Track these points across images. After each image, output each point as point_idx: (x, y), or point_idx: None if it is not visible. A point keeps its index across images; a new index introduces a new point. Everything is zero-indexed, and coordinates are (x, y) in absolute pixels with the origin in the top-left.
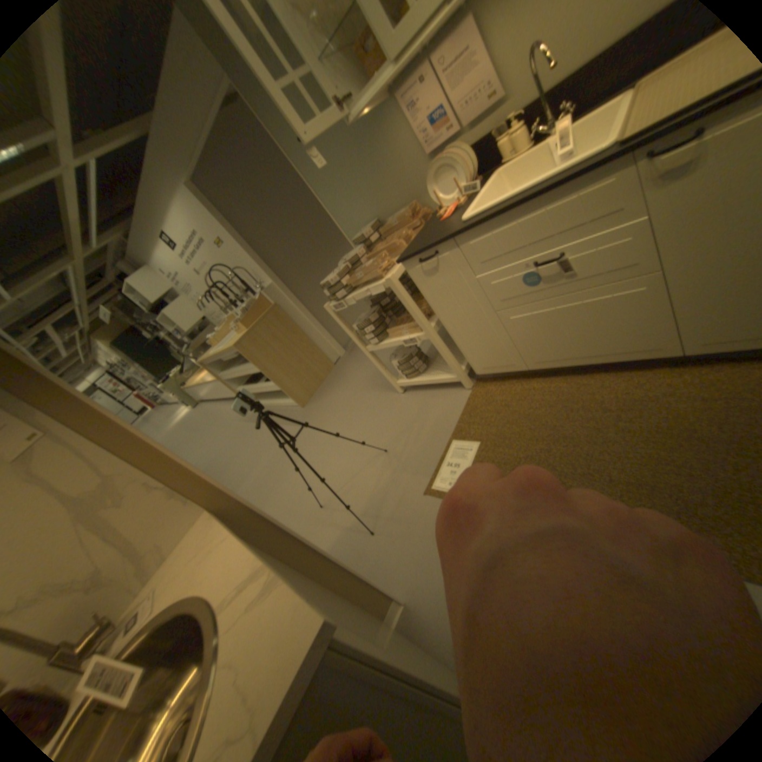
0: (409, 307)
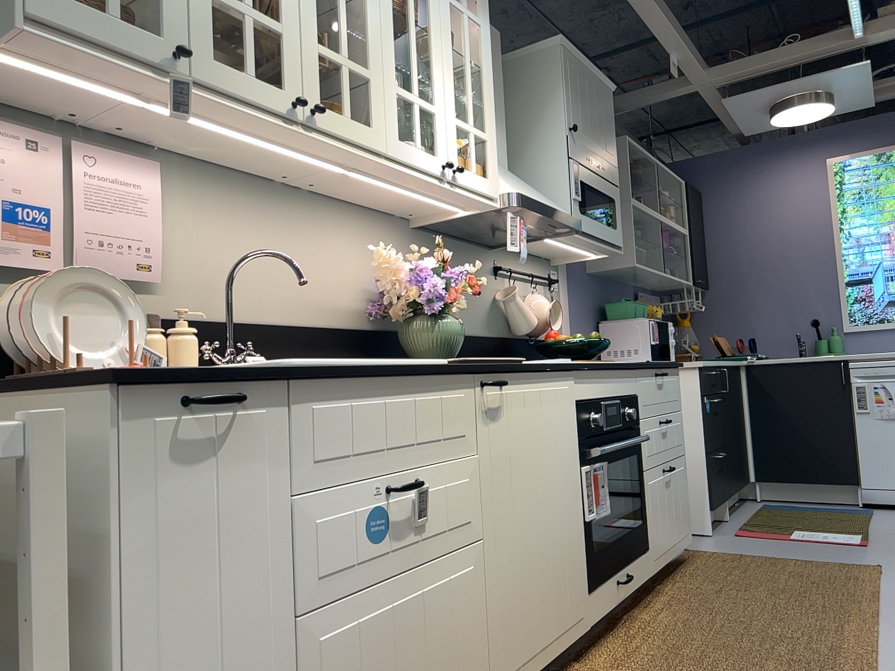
0: (37, 579)
